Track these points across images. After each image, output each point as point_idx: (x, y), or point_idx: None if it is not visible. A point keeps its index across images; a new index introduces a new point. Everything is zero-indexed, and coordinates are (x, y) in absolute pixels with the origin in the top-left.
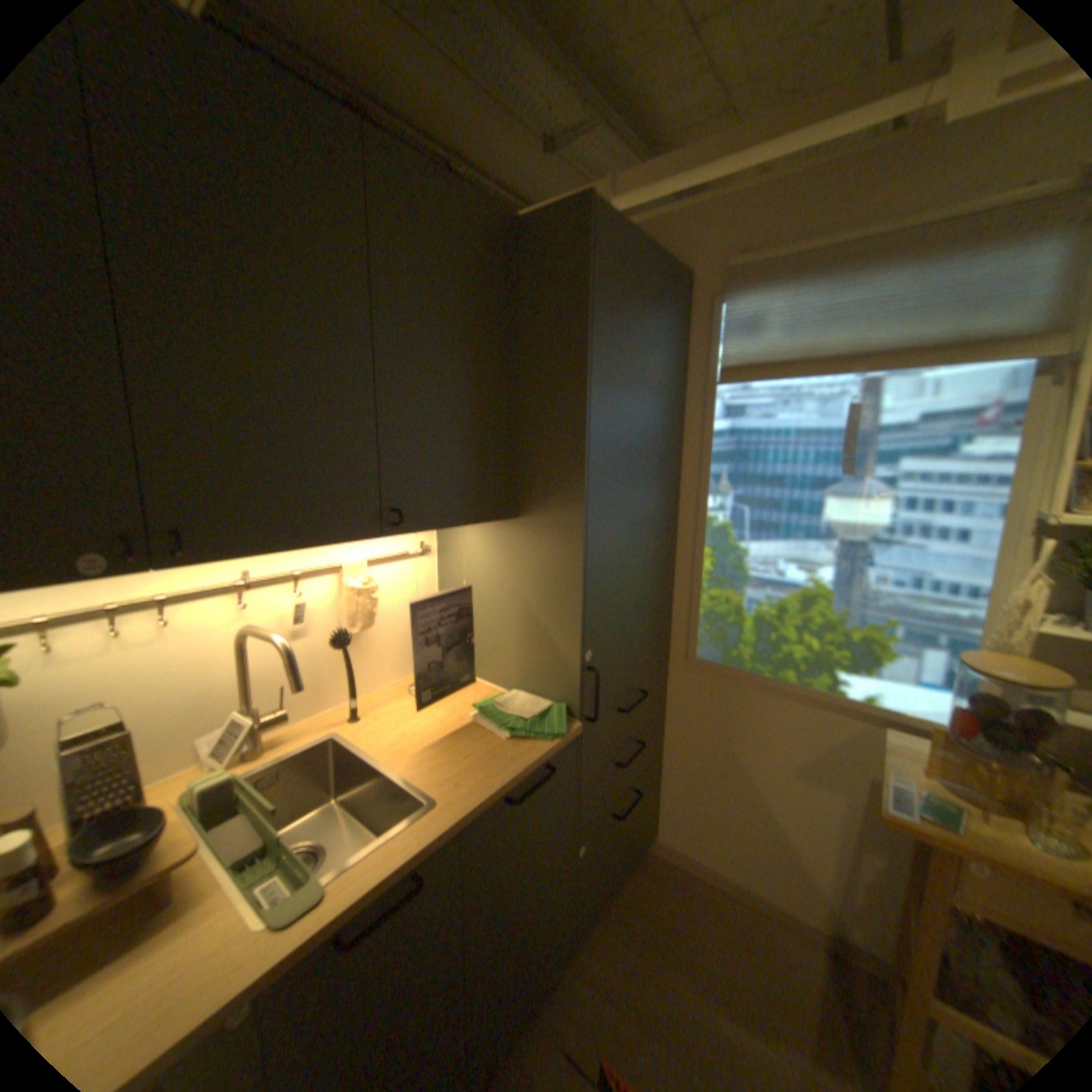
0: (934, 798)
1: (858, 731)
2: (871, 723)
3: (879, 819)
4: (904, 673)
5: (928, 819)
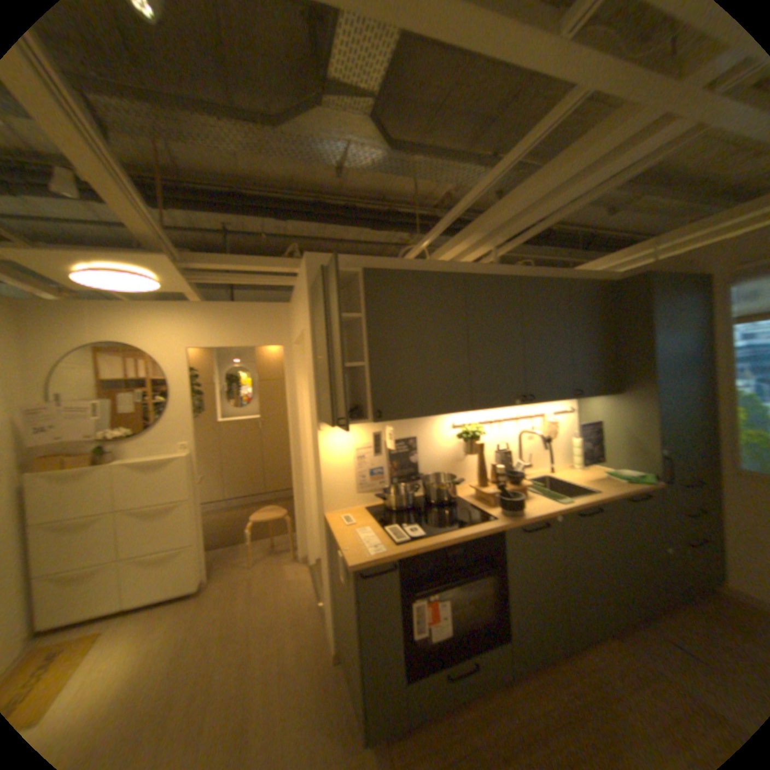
0: None
1: None
2: None
3: None
4: None
5: None
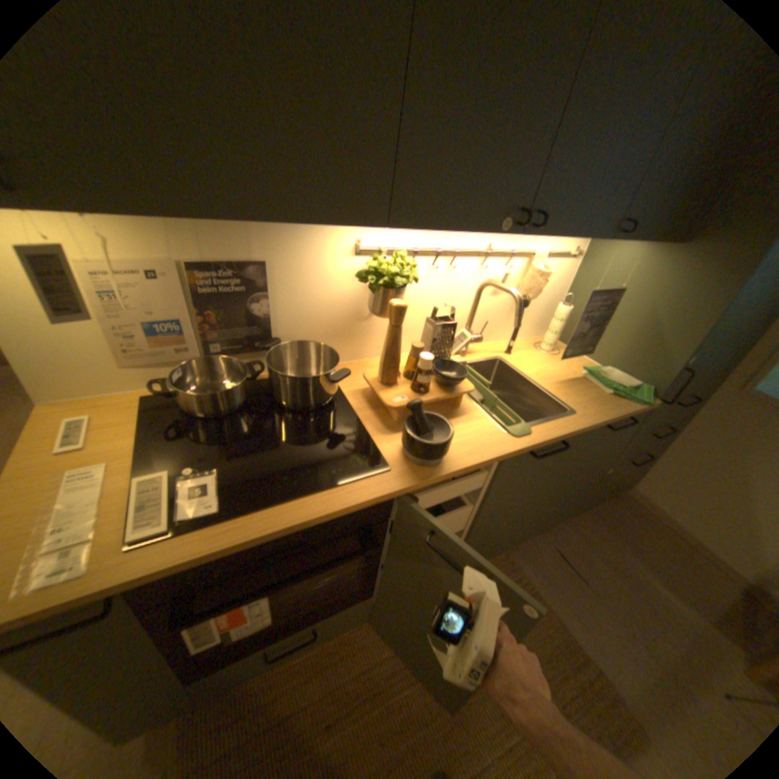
0: None
1: None
2: None
3: None
4: None
5: None
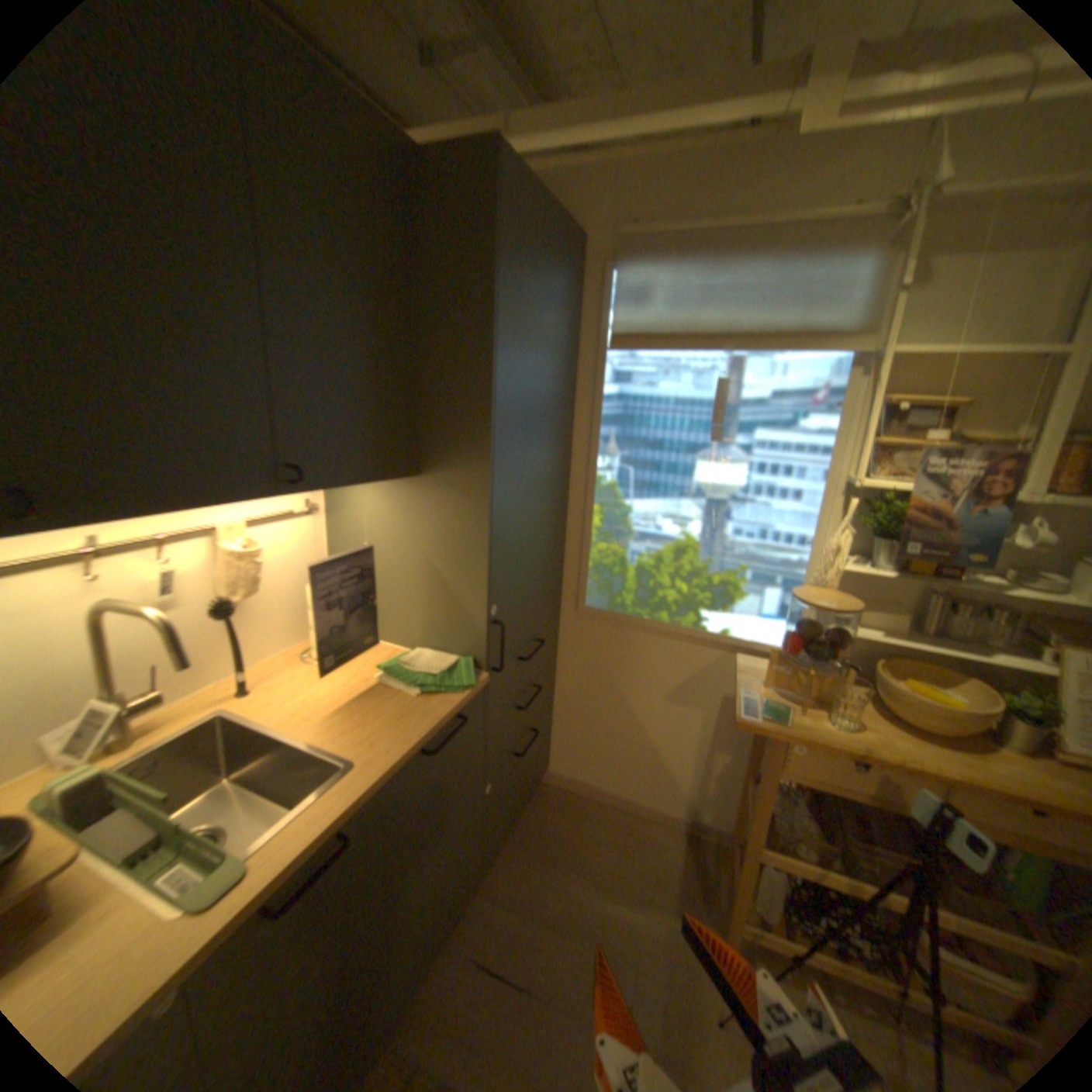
0: (770, 703)
1: (714, 658)
2: (723, 651)
3: (726, 726)
4: (749, 608)
5: (766, 719)
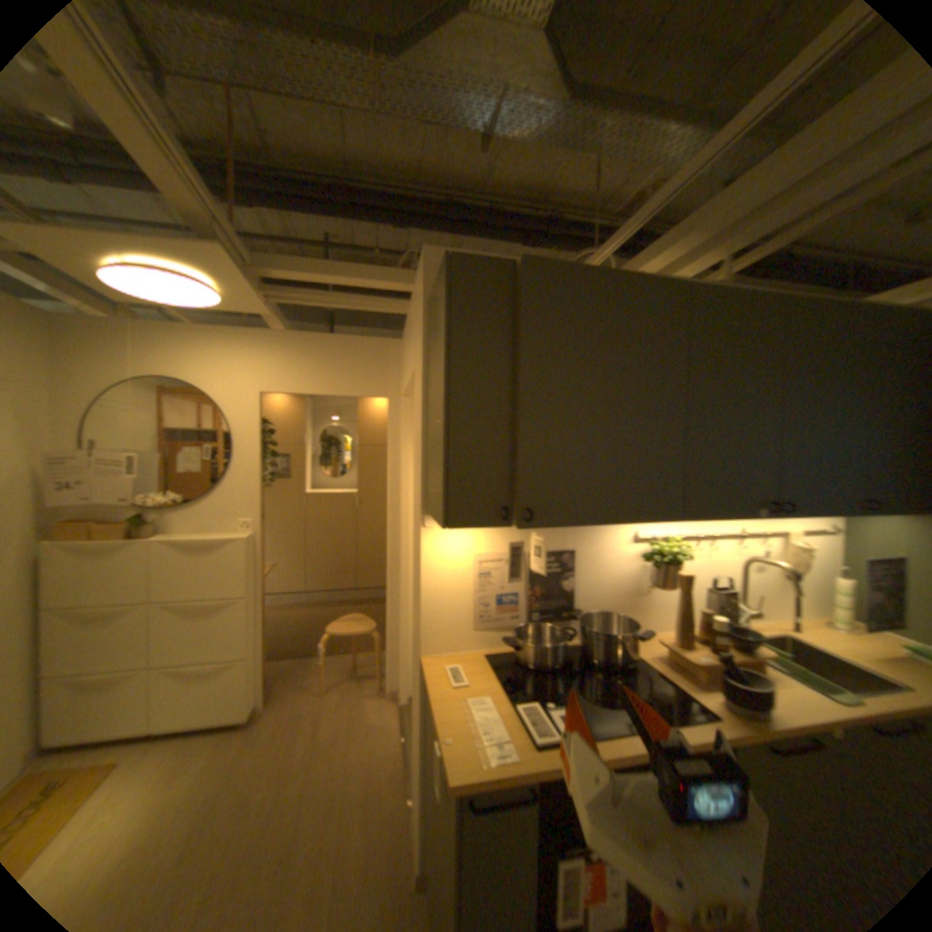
0: None
1: None
2: None
3: None
4: None
5: None
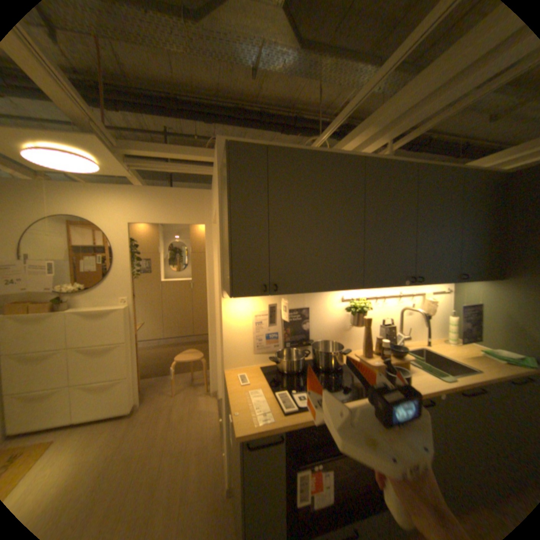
0: None
1: None
2: None
3: None
4: None
5: None
